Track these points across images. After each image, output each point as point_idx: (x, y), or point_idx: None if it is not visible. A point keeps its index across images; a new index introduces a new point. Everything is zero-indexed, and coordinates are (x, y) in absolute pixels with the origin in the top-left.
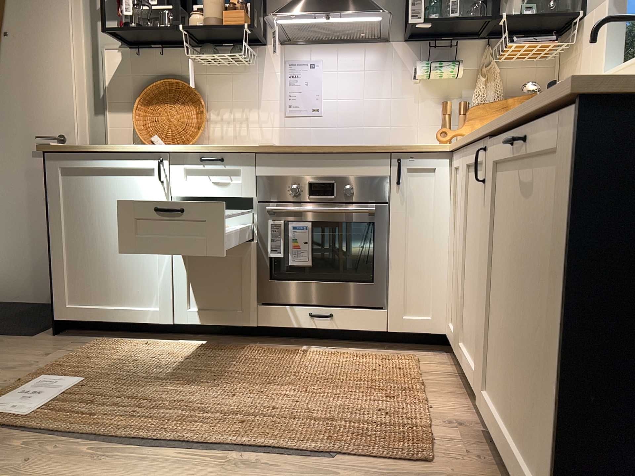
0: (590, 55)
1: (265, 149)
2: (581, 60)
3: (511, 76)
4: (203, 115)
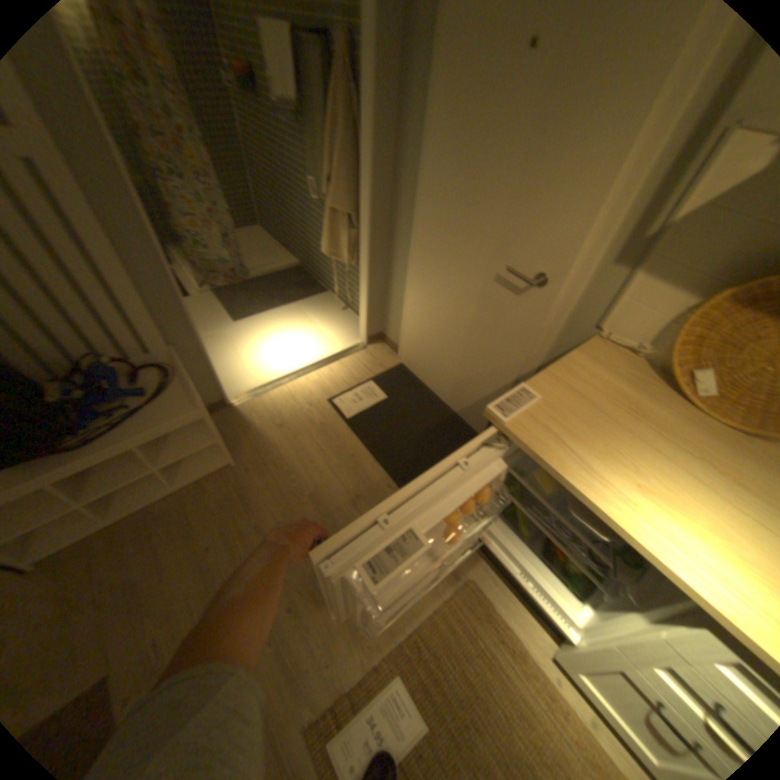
0: None
1: None
2: None
3: None
4: None
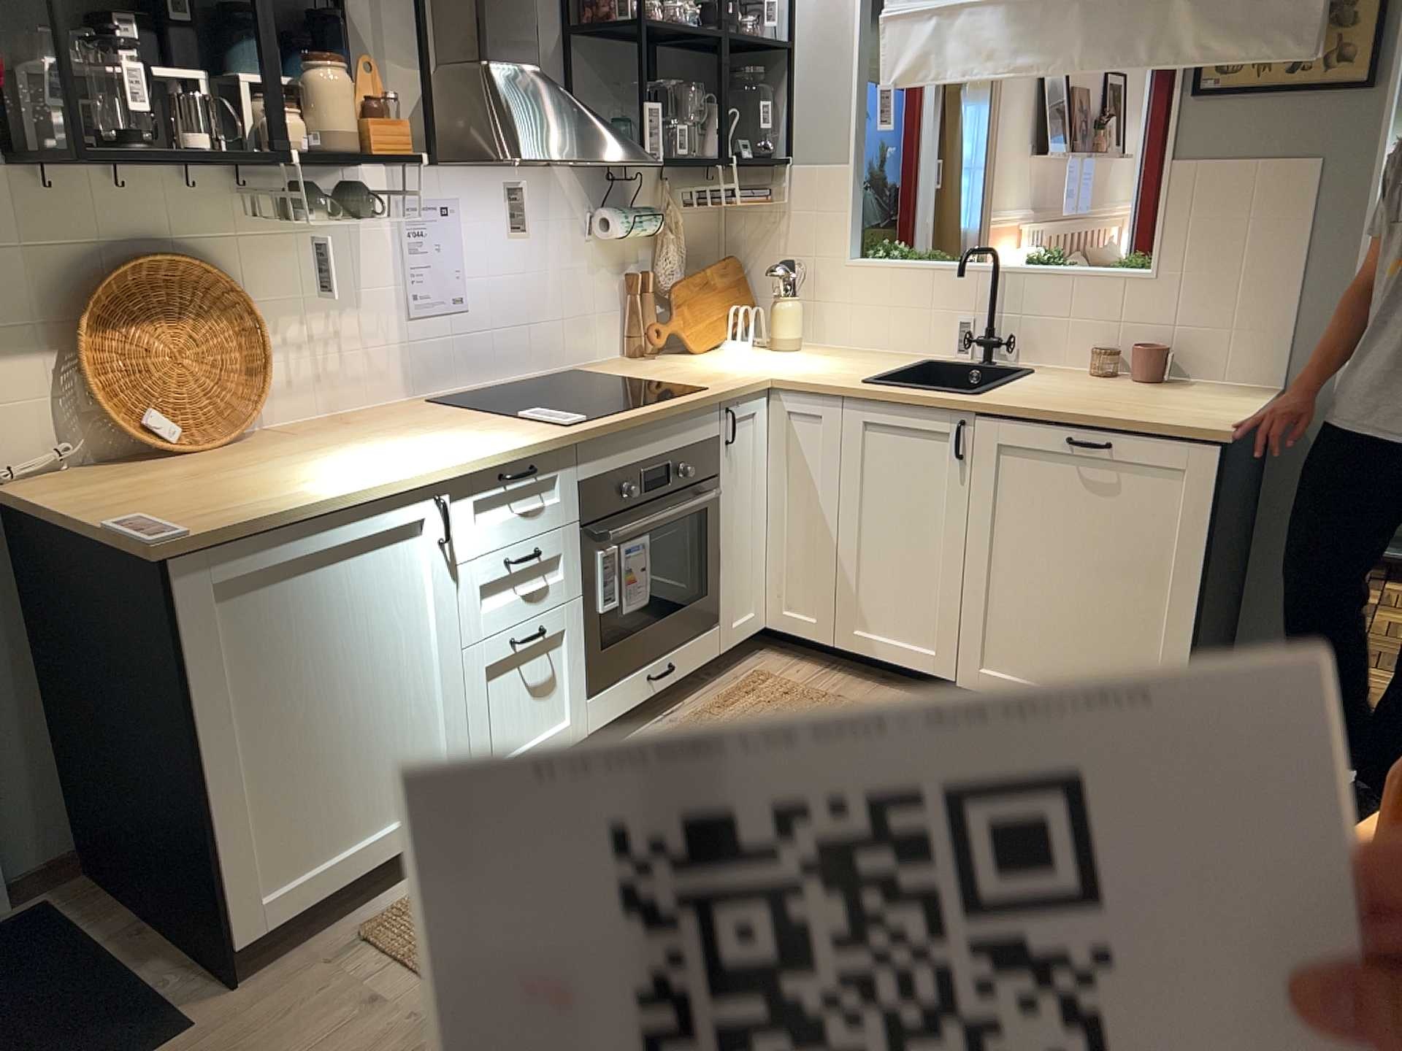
0: (819, 223)
1: (594, 433)
2: (796, 223)
3: (686, 223)
4: (269, 342)
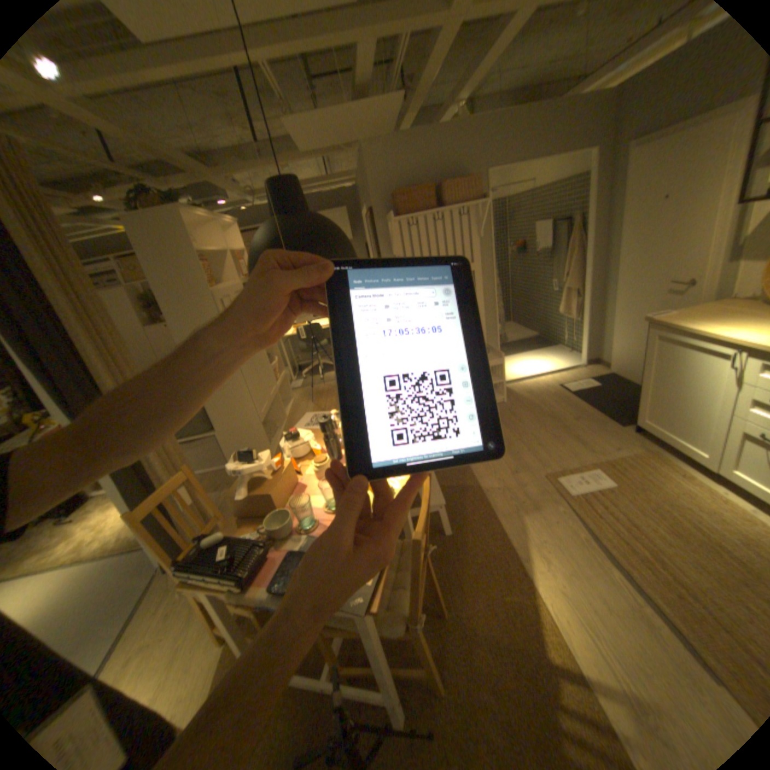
0: None
1: None
2: None
3: None
4: None
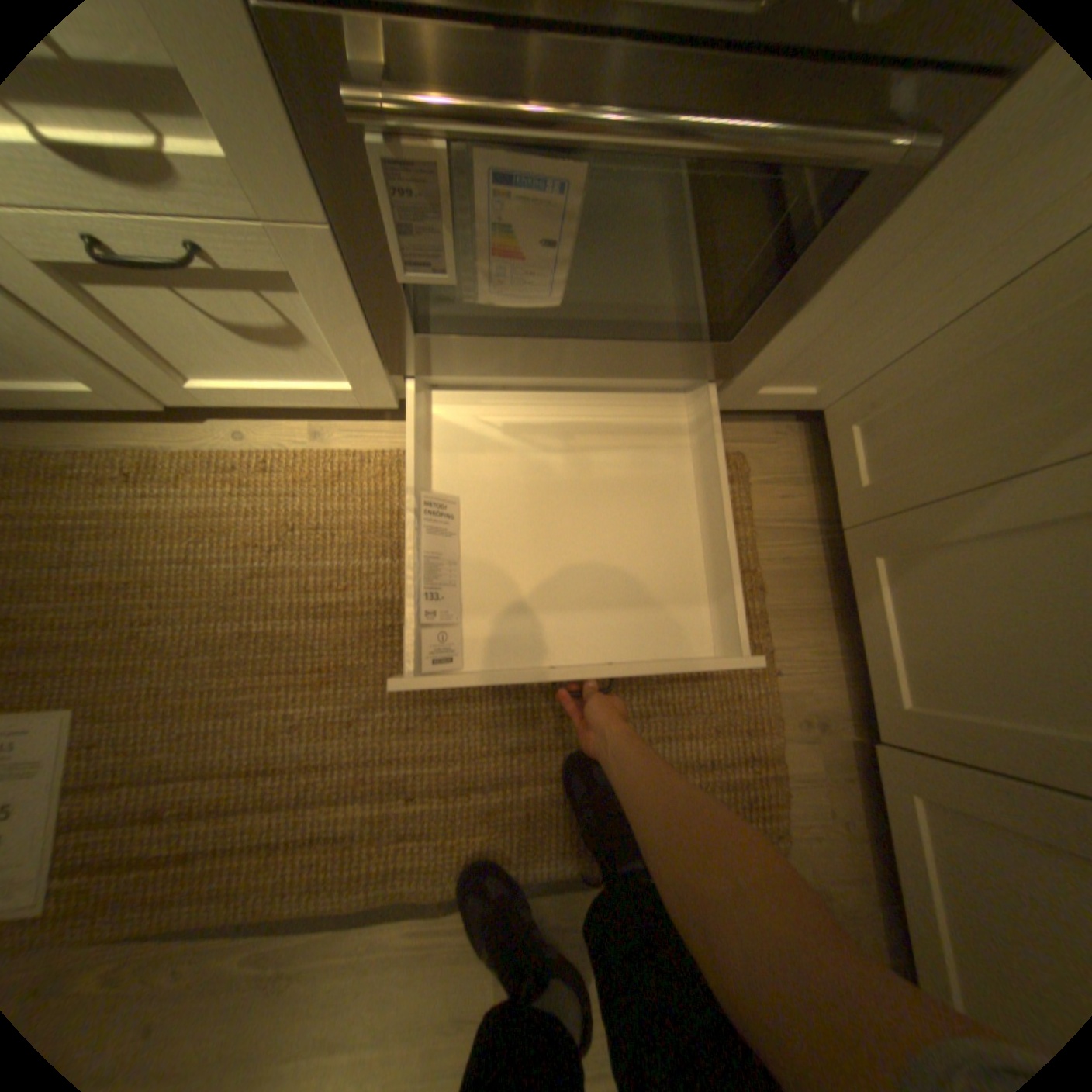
0: None
1: None
2: None
3: None
4: None
